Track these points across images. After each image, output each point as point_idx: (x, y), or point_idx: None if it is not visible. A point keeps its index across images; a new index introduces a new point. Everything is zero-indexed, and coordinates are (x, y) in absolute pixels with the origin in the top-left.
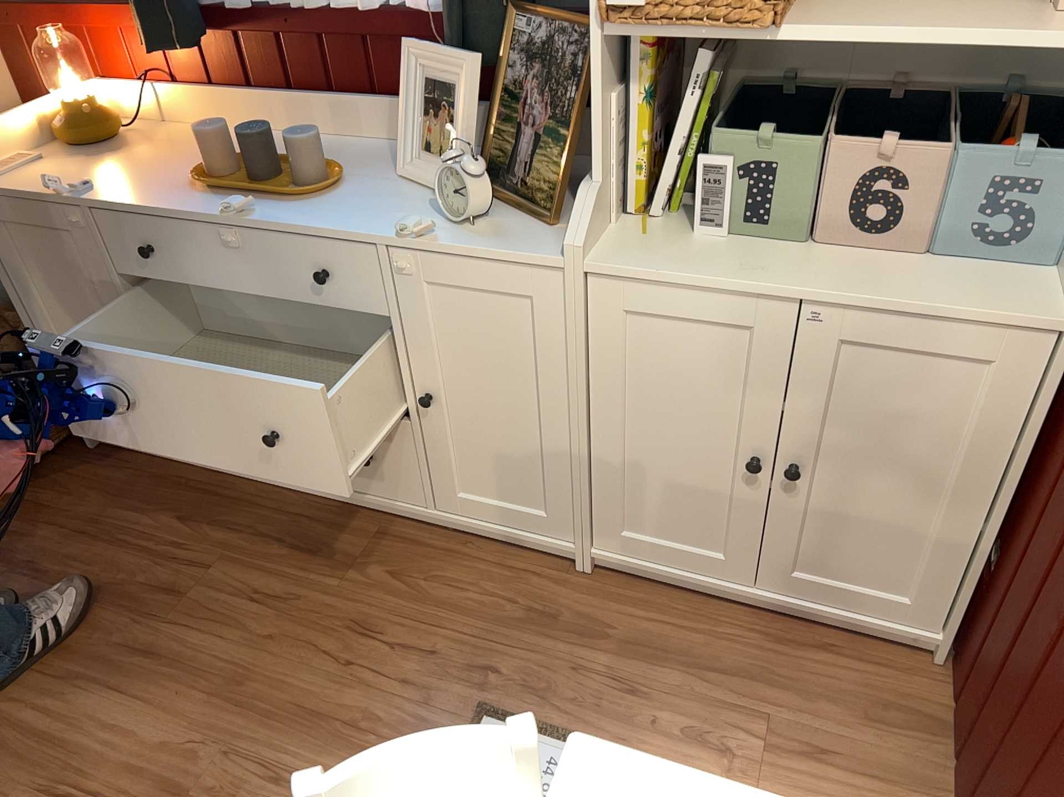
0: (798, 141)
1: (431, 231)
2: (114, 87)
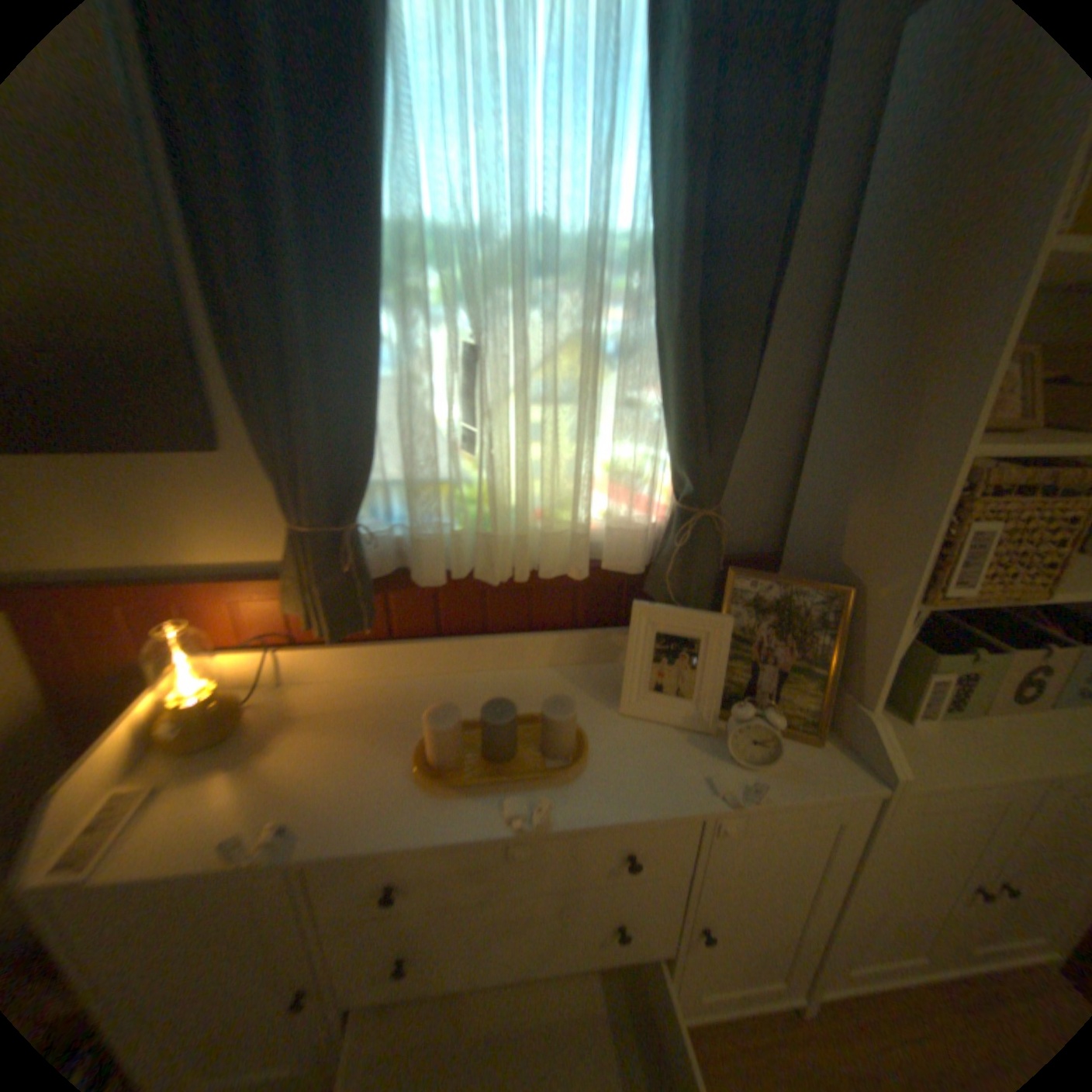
0: (994, 650)
1: (770, 794)
2: (213, 664)
